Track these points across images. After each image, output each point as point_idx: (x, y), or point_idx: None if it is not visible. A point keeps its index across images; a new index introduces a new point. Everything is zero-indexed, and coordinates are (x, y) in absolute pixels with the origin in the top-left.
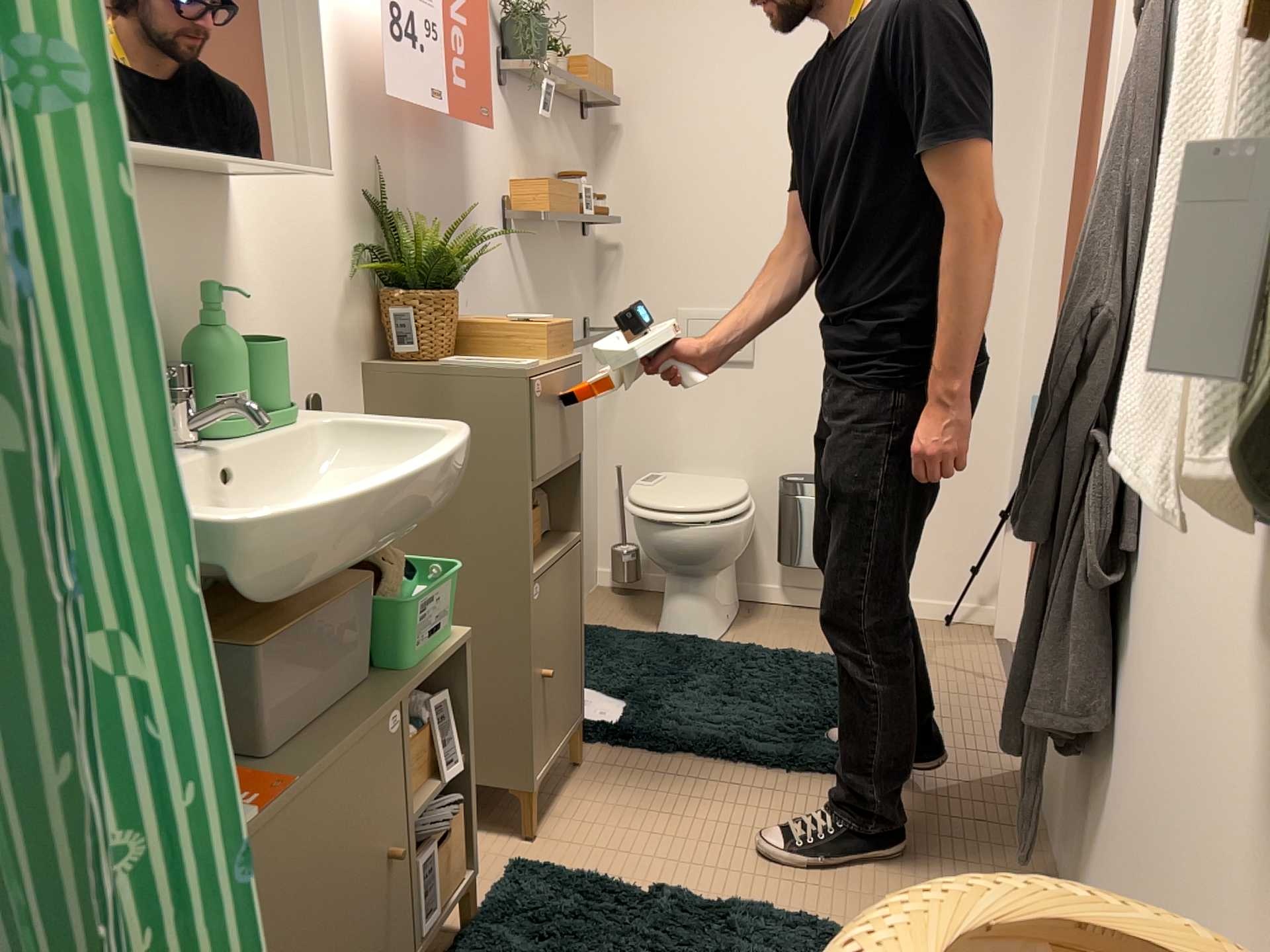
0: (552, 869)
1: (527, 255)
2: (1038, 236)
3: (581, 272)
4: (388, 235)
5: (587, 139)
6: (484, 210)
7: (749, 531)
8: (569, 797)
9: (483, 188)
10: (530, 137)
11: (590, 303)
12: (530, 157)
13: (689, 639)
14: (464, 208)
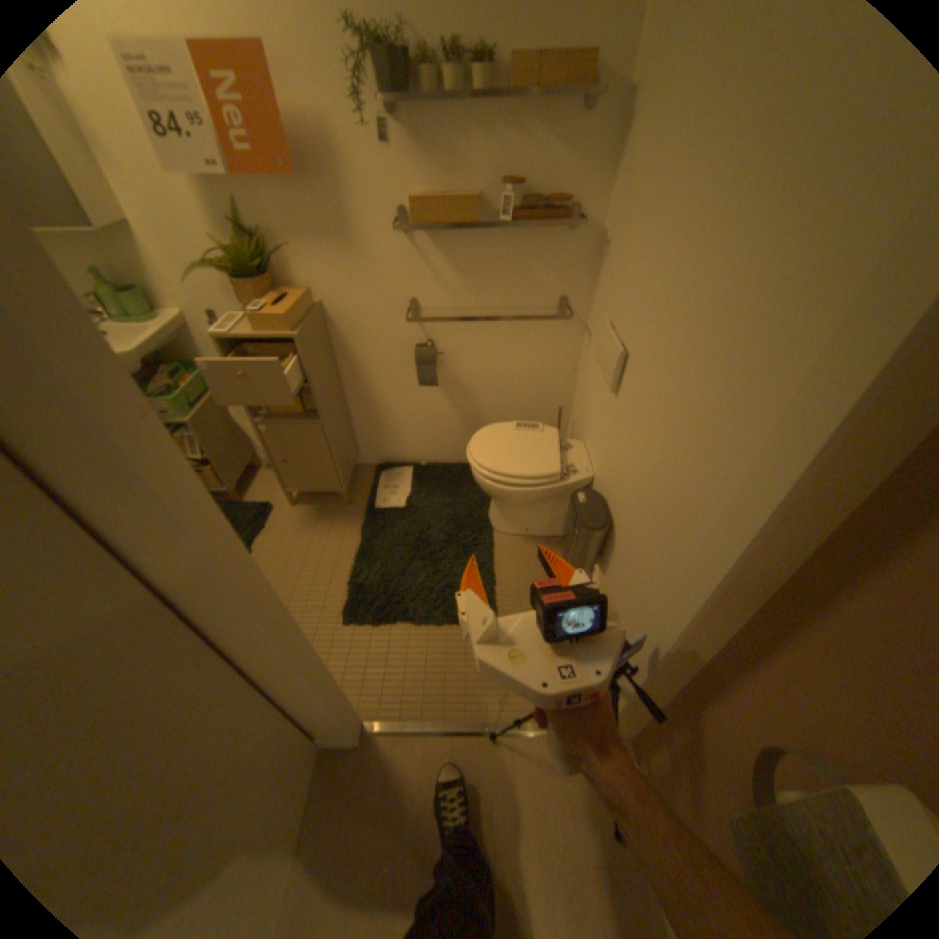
0: (255, 515)
1: (437, 244)
2: (760, 473)
3: (556, 256)
4: (220, 242)
5: (597, 120)
6: (362, 215)
7: (505, 495)
8: (319, 509)
9: (359, 199)
10: (445, 143)
11: (573, 283)
12: (446, 162)
13: (483, 516)
14: (332, 216)
